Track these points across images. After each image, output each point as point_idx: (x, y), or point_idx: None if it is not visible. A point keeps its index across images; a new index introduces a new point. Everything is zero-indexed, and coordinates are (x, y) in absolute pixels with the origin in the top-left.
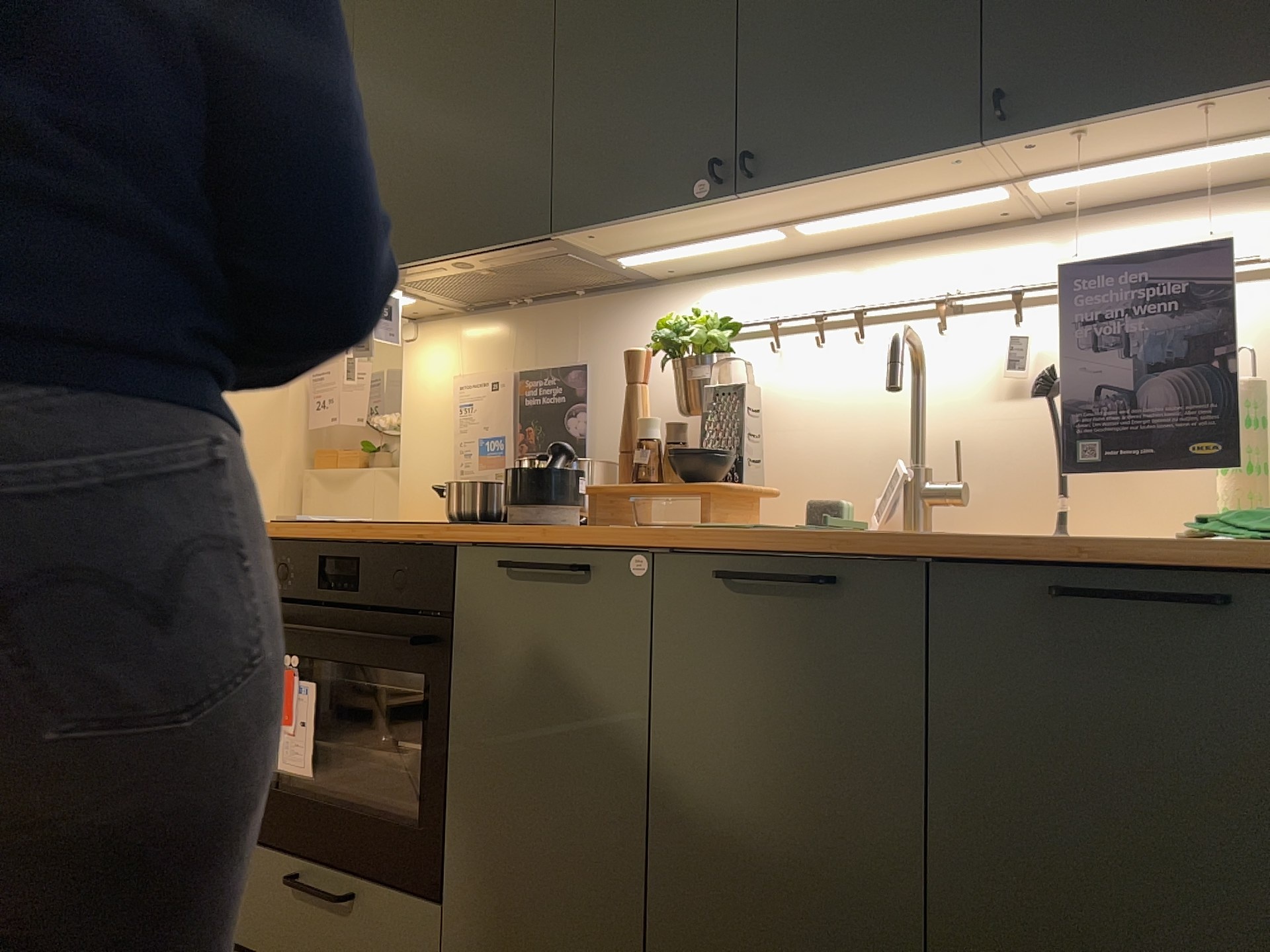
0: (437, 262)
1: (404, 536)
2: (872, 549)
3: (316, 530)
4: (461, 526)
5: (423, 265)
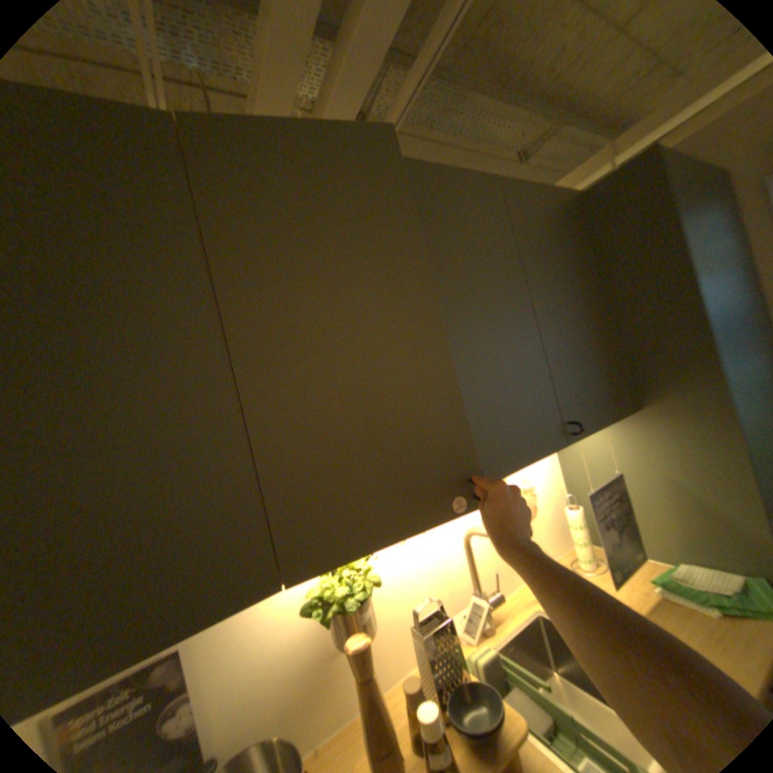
0: None
1: None
2: None
3: None
4: None
5: None
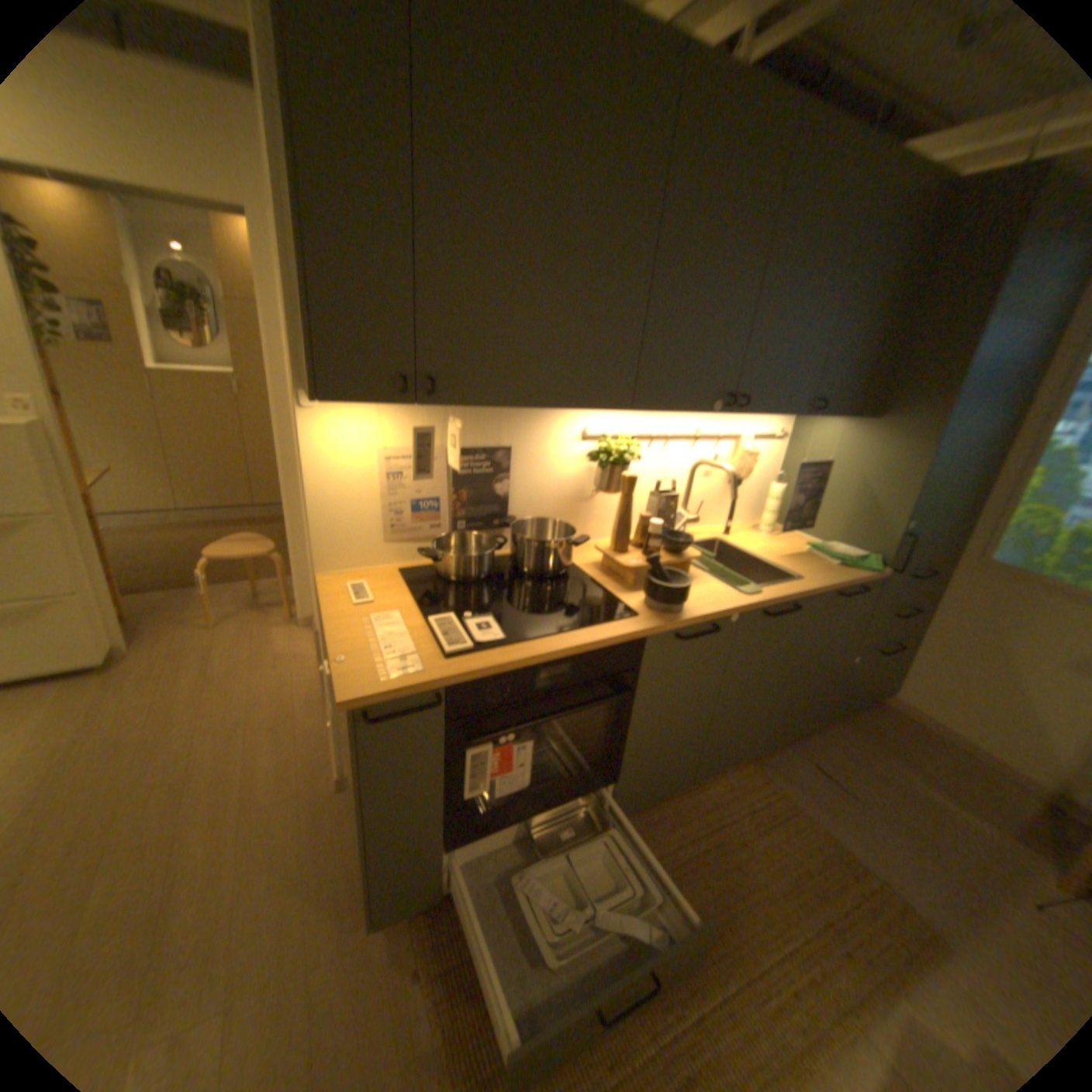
0: (519, 406)
1: (608, 637)
2: (810, 593)
3: (525, 654)
4: (634, 619)
5: (502, 406)
